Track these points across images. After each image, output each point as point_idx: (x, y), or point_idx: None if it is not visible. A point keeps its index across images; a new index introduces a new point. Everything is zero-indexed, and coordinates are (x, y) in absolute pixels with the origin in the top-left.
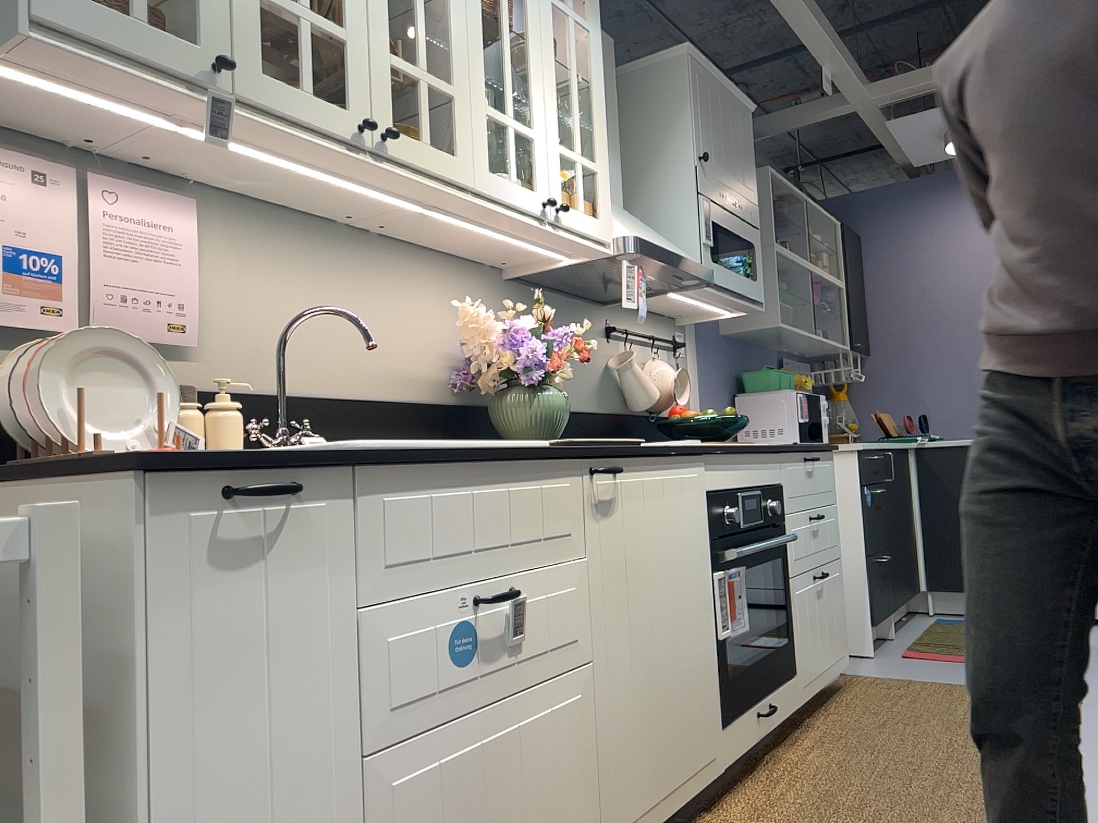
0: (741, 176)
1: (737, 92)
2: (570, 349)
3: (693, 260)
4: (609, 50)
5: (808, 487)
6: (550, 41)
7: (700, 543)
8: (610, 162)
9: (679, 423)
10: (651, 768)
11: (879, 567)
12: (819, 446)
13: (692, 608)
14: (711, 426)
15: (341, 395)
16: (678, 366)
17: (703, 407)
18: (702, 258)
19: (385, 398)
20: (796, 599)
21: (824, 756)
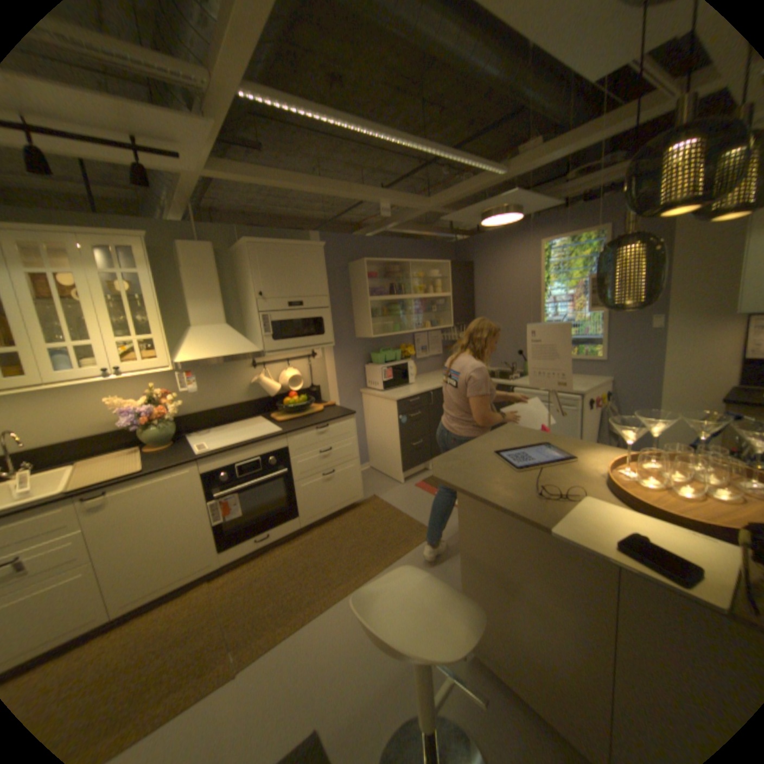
0: (307, 287)
1: (301, 242)
2: (166, 408)
3: (245, 350)
4: (204, 249)
5: (318, 439)
6: (100, 293)
7: (192, 495)
8: (210, 306)
9: (280, 404)
10: (149, 582)
11: (412, 447)
12: (329, 420)
13: (184, 521)
14: (291, 407)
15: (64, 440)
16: (309, 366)
17: (337, 376)
18: (263, 342)
19: (92, 434)
20: (300, 489)
21: (287, 555)
